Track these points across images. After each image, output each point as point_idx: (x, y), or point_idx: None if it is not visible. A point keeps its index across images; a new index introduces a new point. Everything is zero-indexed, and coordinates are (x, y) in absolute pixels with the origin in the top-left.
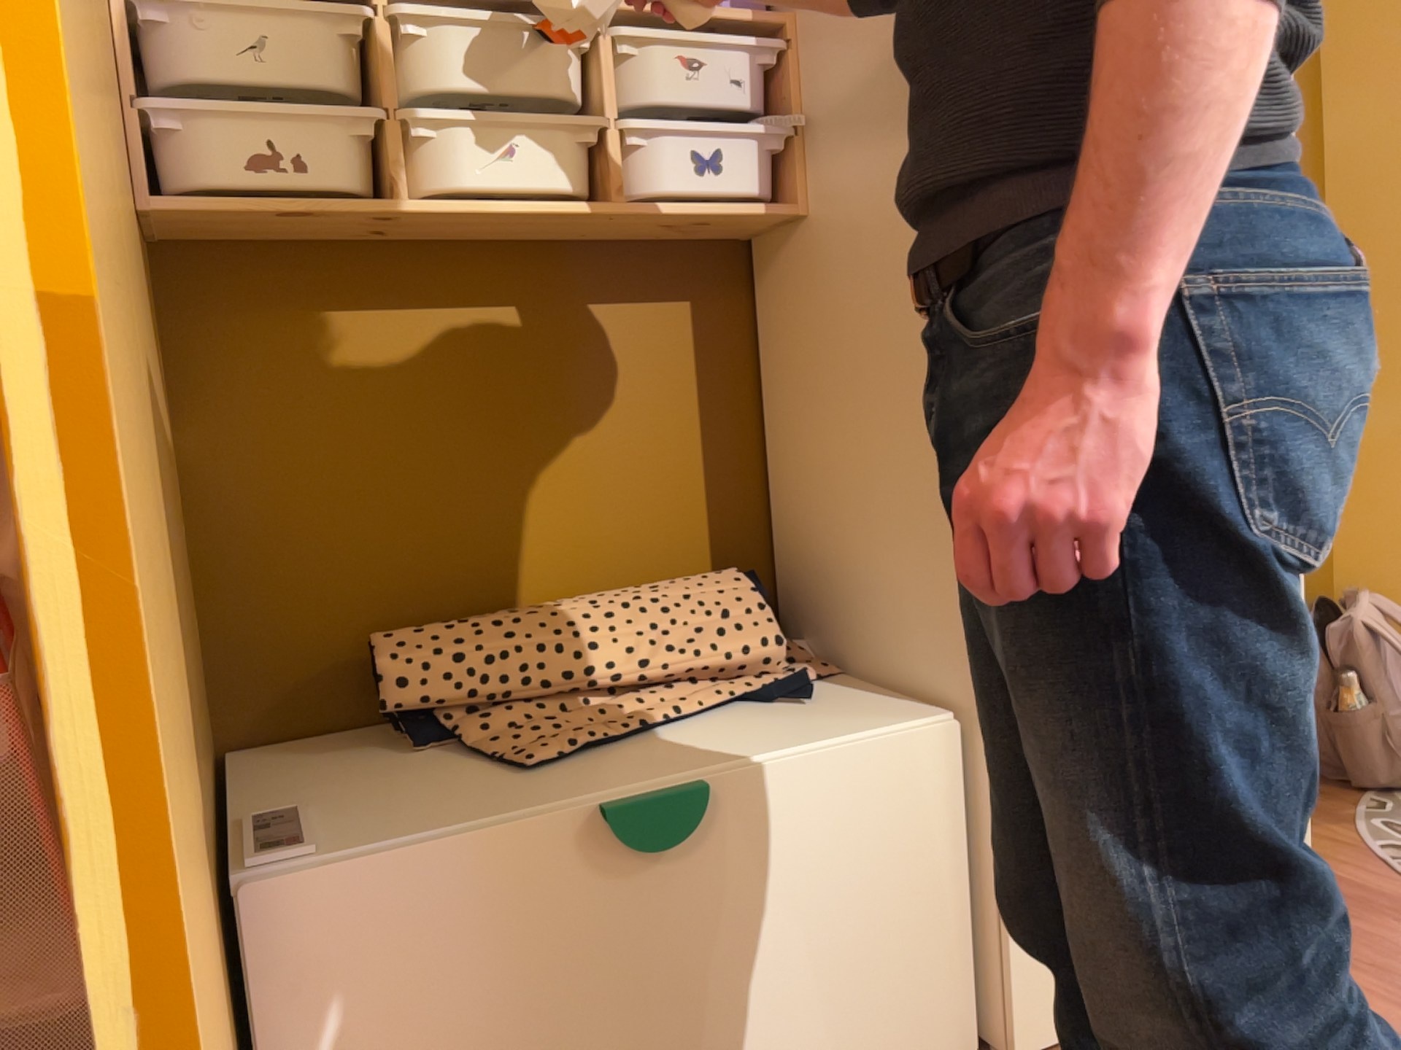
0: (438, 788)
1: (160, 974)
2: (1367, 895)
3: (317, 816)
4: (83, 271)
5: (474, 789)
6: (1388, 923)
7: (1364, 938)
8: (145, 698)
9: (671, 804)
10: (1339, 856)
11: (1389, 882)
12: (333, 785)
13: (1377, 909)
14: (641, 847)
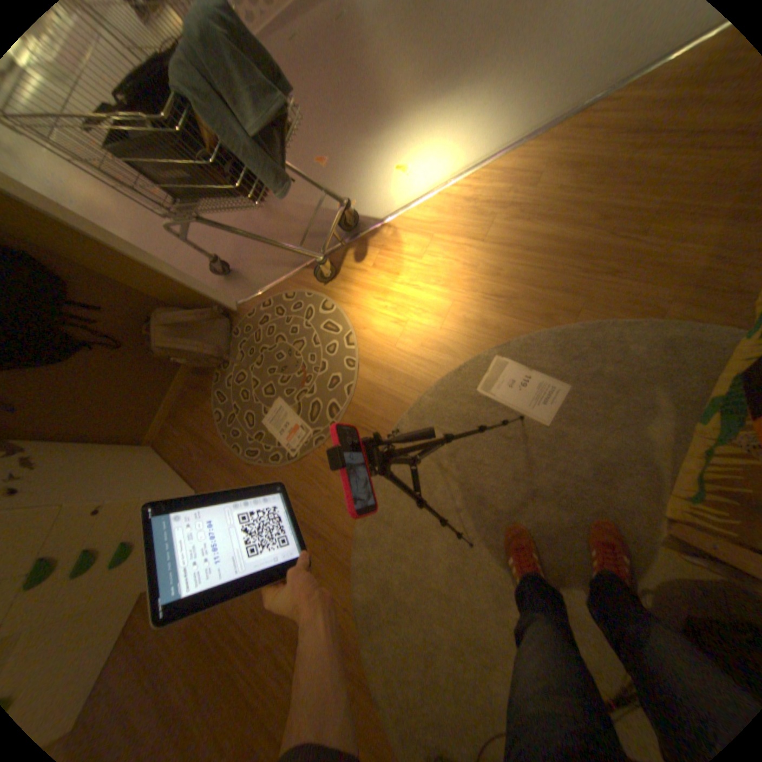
0: None
1: None
2: (209, 454)
3: None
4: None
5: None
6: (211, 471)
7: (206, 483)
8: None
9: None
10: (205, 431)
11: (214, 443)
12: None
13: (210, 463)
14: None
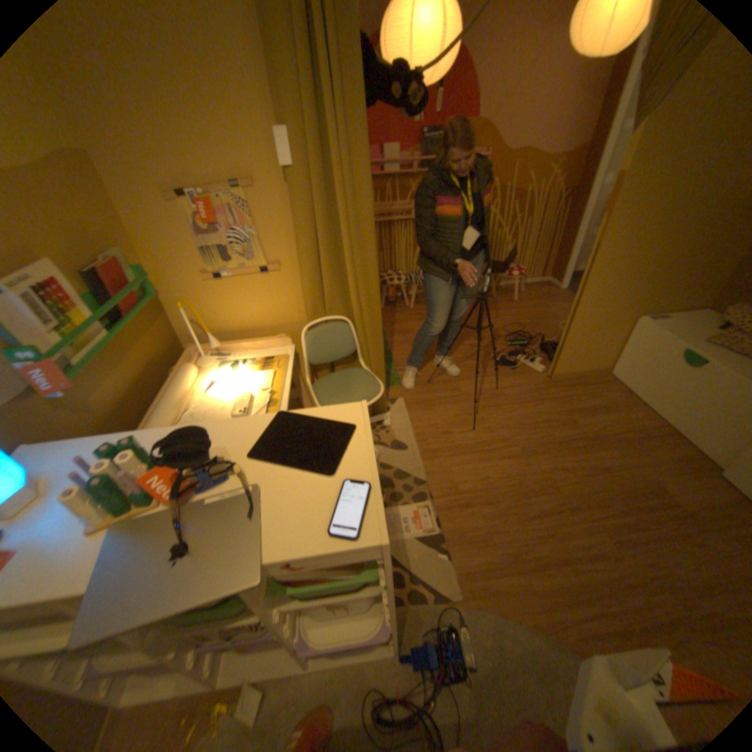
0: (693, 331)
1: (579, 303)
2: None
3: (672, 320)
4: (611, 237)
5: (694, 335)
6: None
7: None
8: (595, 280)
9: (698, 357)
10: None
11: None
12: (691, 321)
13: None
14: (687, 359)
